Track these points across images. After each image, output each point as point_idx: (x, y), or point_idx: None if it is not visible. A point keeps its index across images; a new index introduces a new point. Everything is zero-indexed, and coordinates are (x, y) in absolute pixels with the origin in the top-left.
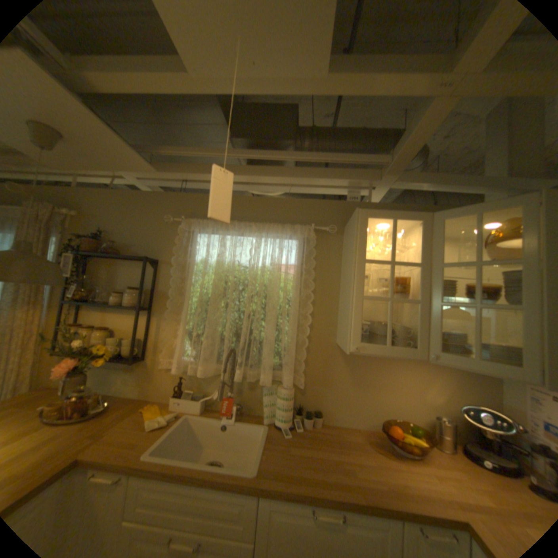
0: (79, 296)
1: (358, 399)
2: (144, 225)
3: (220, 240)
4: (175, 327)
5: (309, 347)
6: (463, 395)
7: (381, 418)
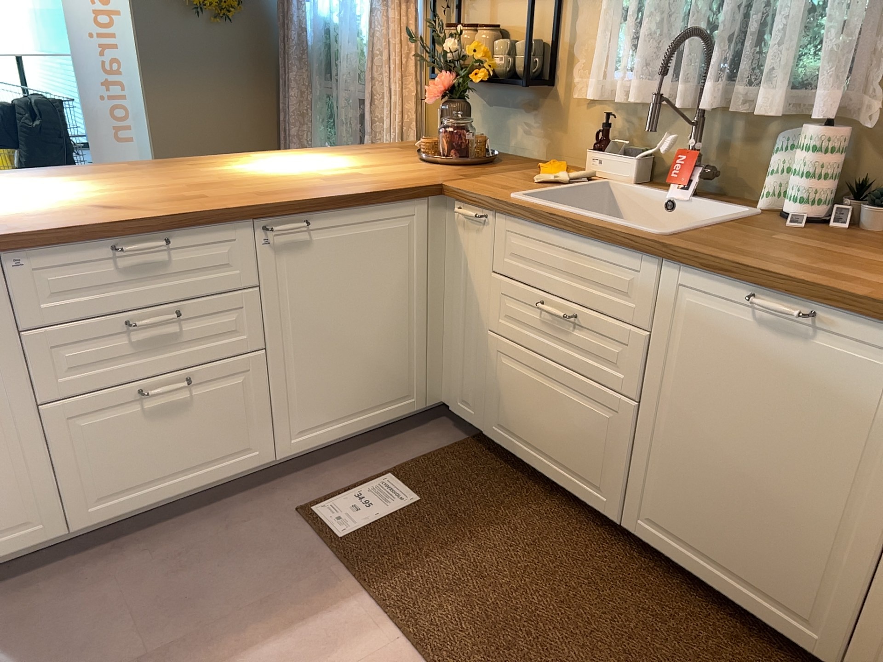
0: None
1: None
2: None
3: None
4: (600, 9)
5: None
6: None
7: None
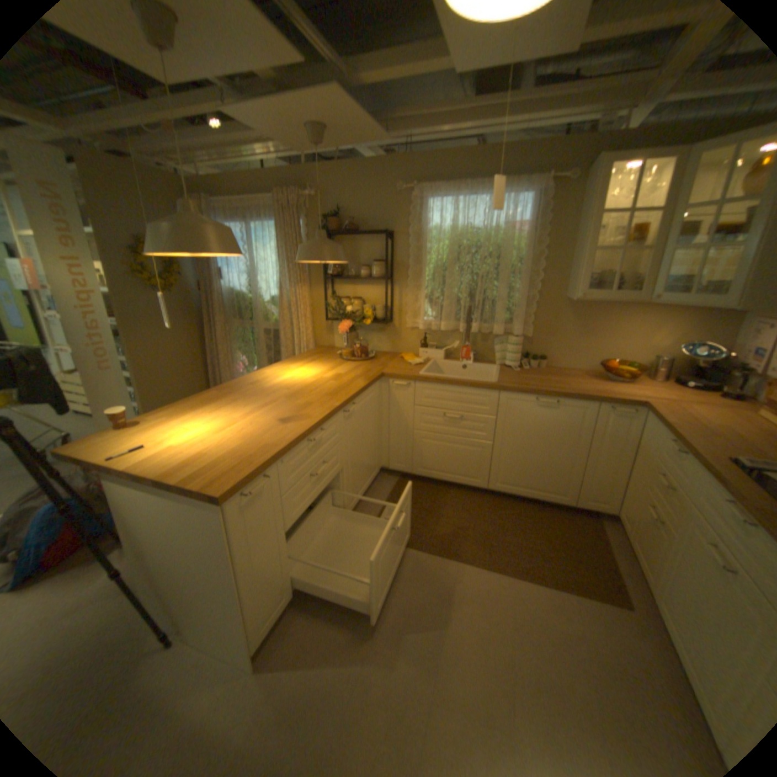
0: (336, 272)
1: (582, 345)
2: (375, 196)
3: (453, 204)
4: (415, 293)
5: (538, 303)
6: (692, 337)
7: (602, 359)
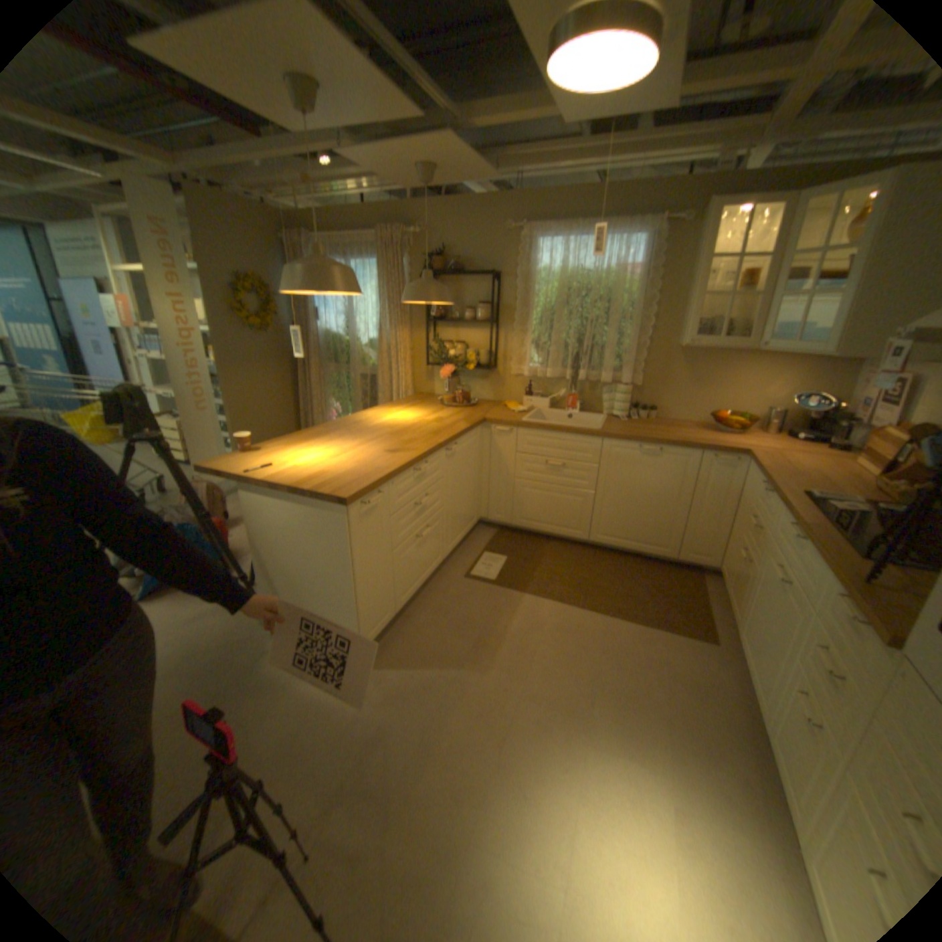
0: (438, 316)
1: (693, 396)
2: (482, 236)
3: (562, 245)
4: (520, 338)
5: (649, 350)
6: (807, 389)
7: (713, 411)
